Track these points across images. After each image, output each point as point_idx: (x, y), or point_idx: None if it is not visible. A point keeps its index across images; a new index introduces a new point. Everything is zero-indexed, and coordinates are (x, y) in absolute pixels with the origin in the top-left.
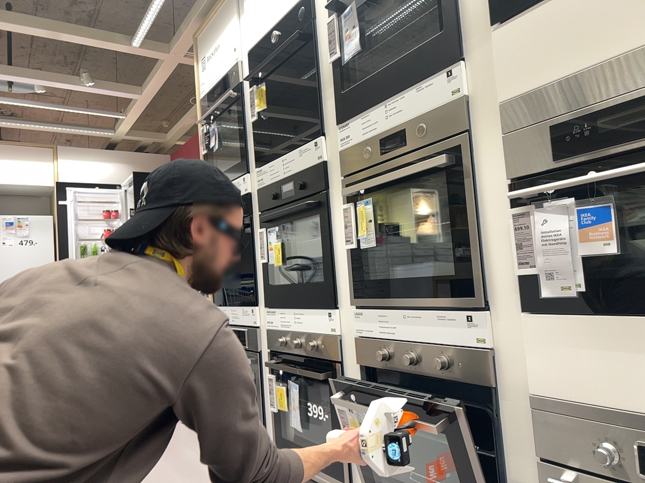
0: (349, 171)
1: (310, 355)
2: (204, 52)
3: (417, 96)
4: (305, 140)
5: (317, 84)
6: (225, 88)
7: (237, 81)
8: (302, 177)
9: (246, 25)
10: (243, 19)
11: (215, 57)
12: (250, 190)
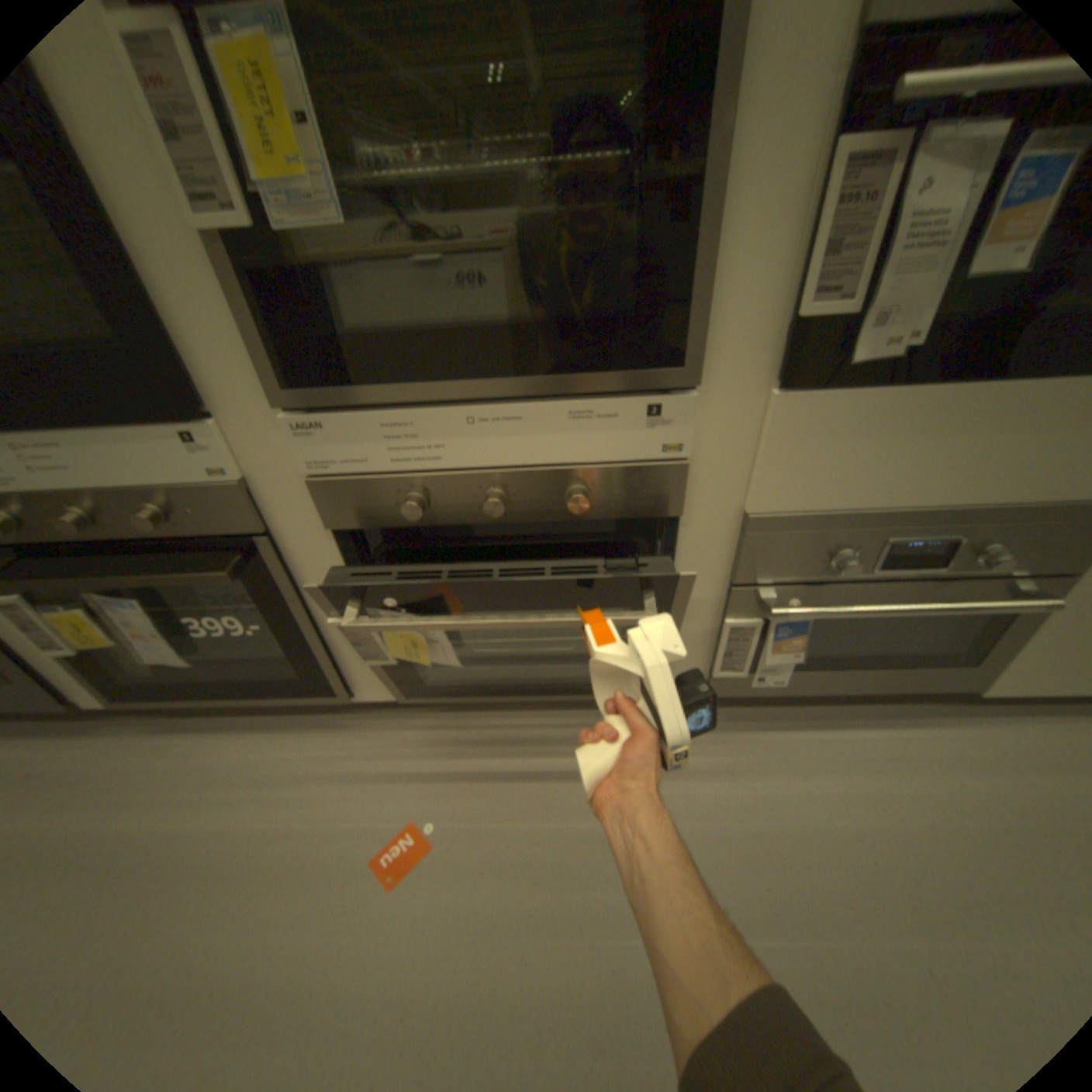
0: None
1: (144, 531)
2: None
3: None
4: None
5: None
6: None
7: None
8: None
9: None
10: None
11: None
12: None
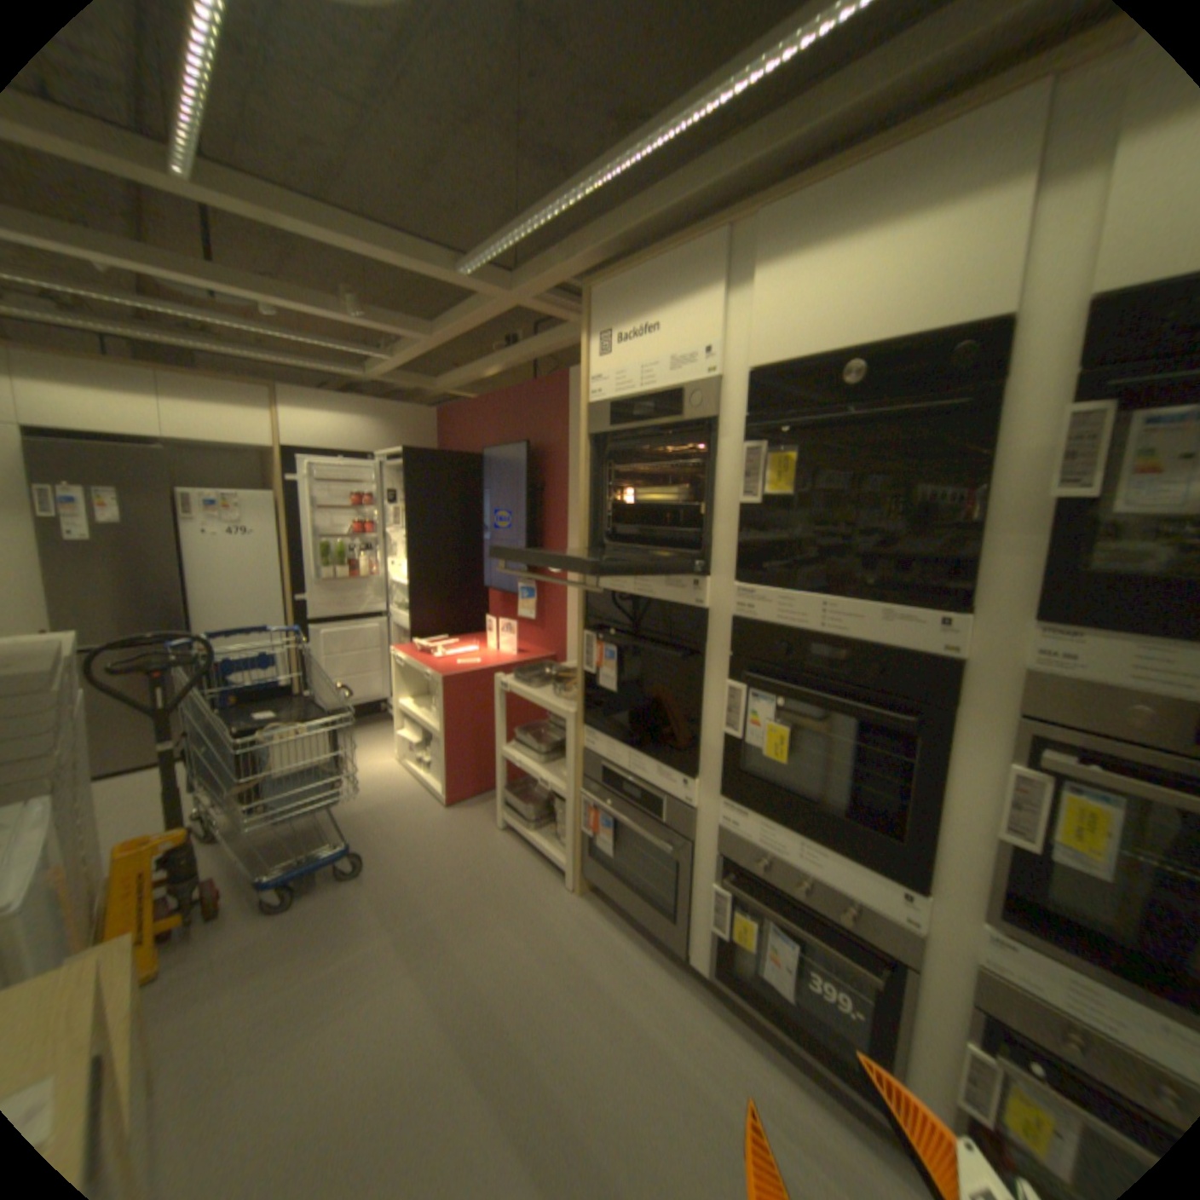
0: (1054, 717)
1: (837, 920)
2: (611, 321)
3: None
4: (902, 594)
5: (980, 513)
6: (668, 411)
7: (708, 411)
8: (885, 659)
9: (748, 309)
10: (741, 292)
11: (642, 341)
12: (711, 606)
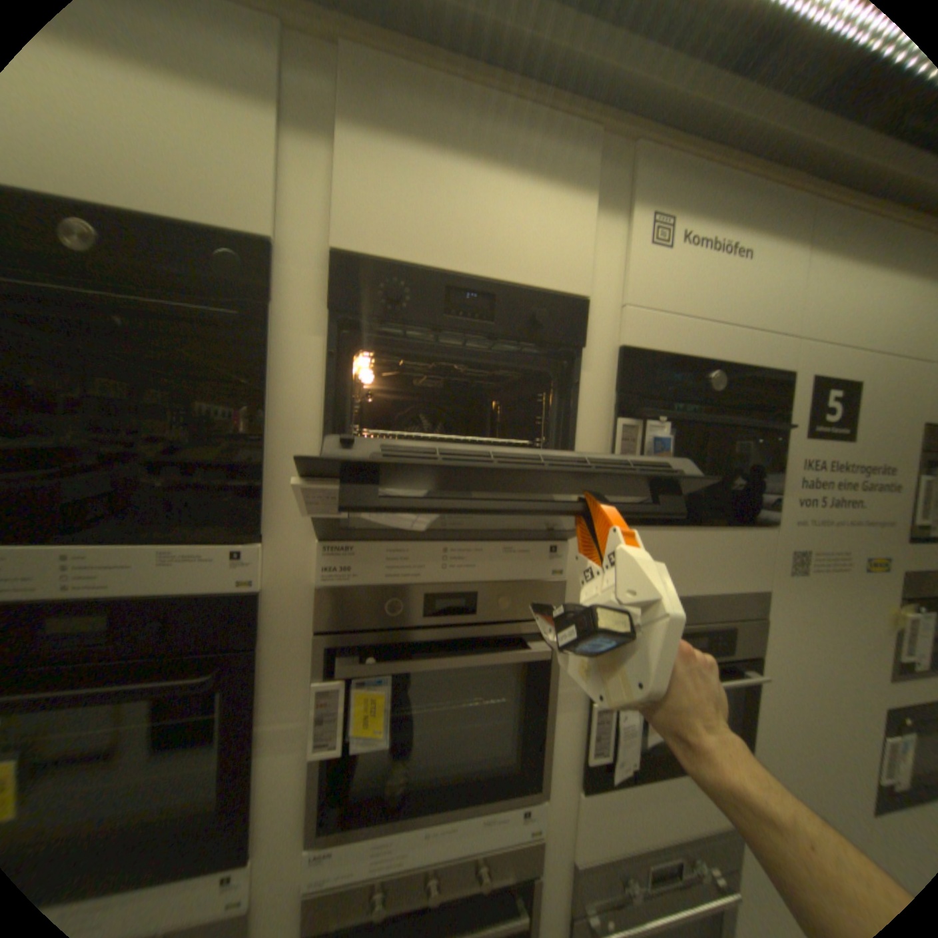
0: (337, 628)
1: None
2: None
3: (505, 558)
4: (179, 531)
5: (258, 438)
6: None
7: None
8: (164, 615)
9: None
10: None
11: None
12: None
